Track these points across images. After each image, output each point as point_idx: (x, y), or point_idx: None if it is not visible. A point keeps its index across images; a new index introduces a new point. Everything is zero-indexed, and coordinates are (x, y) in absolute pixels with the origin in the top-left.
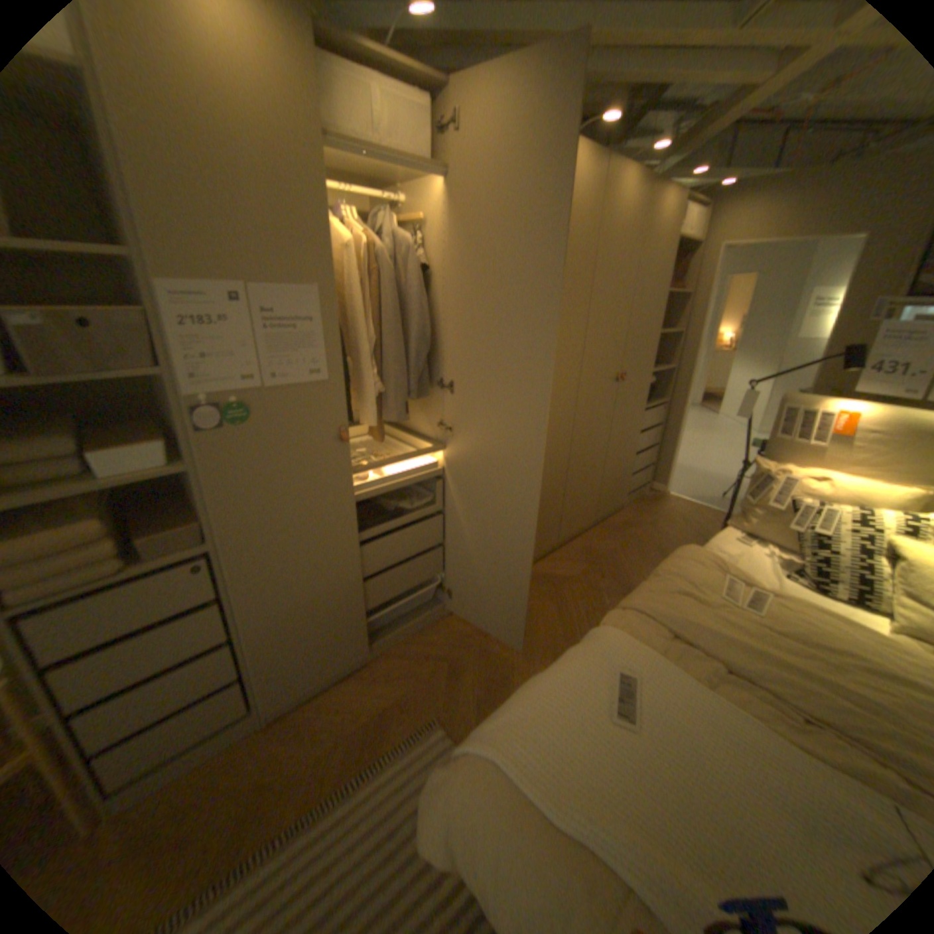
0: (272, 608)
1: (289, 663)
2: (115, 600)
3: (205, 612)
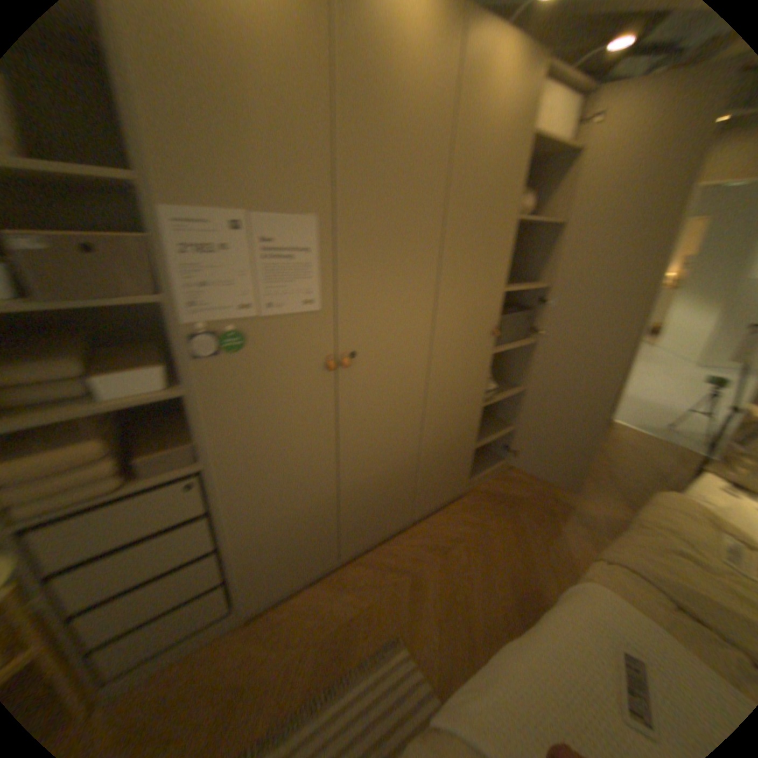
0: (257, 521)
1: (270, 569)
2: (117, 512)
3: (197, 523)
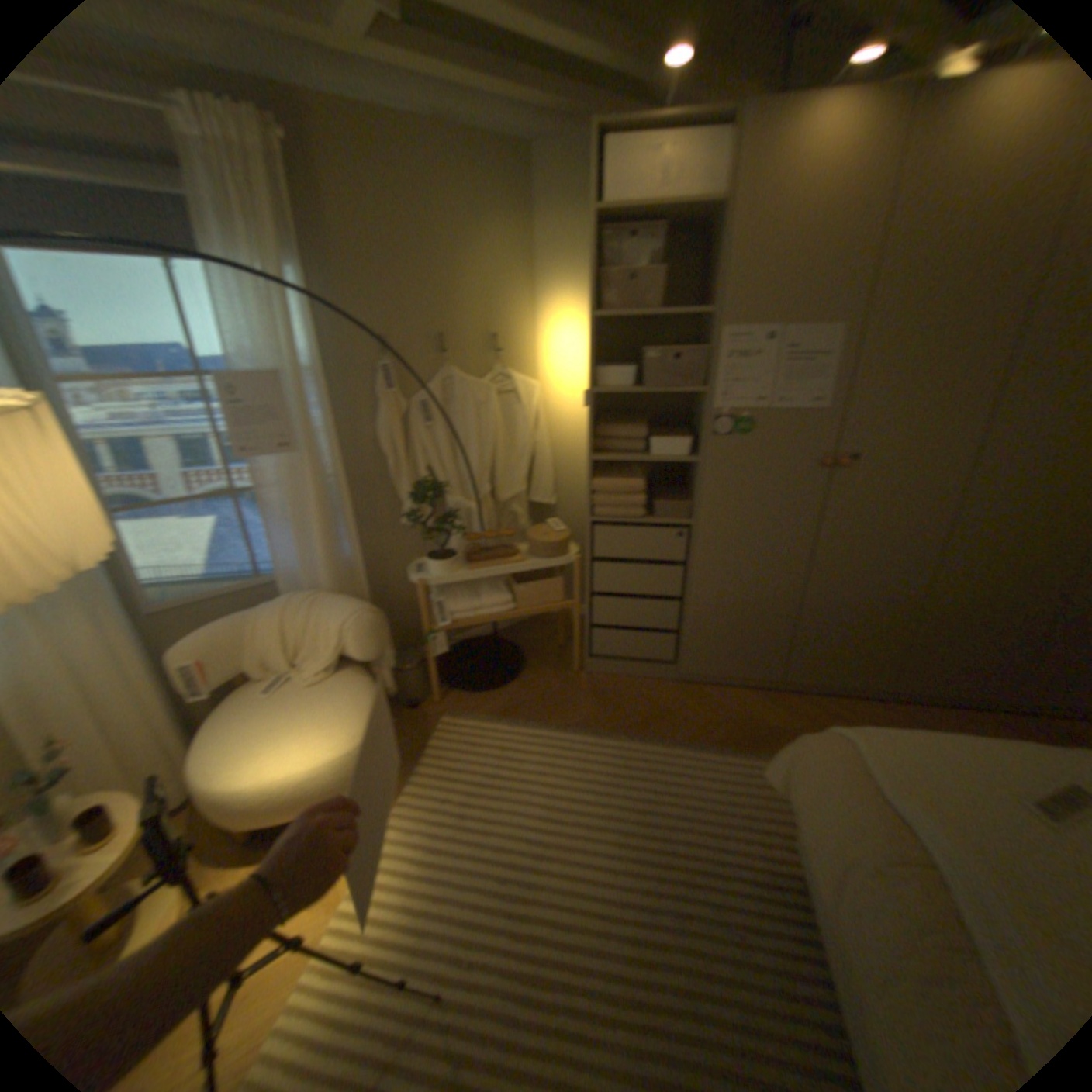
0: (718, 589)
1: (716, 642)
2: (635, 534)
3: (676, 568)
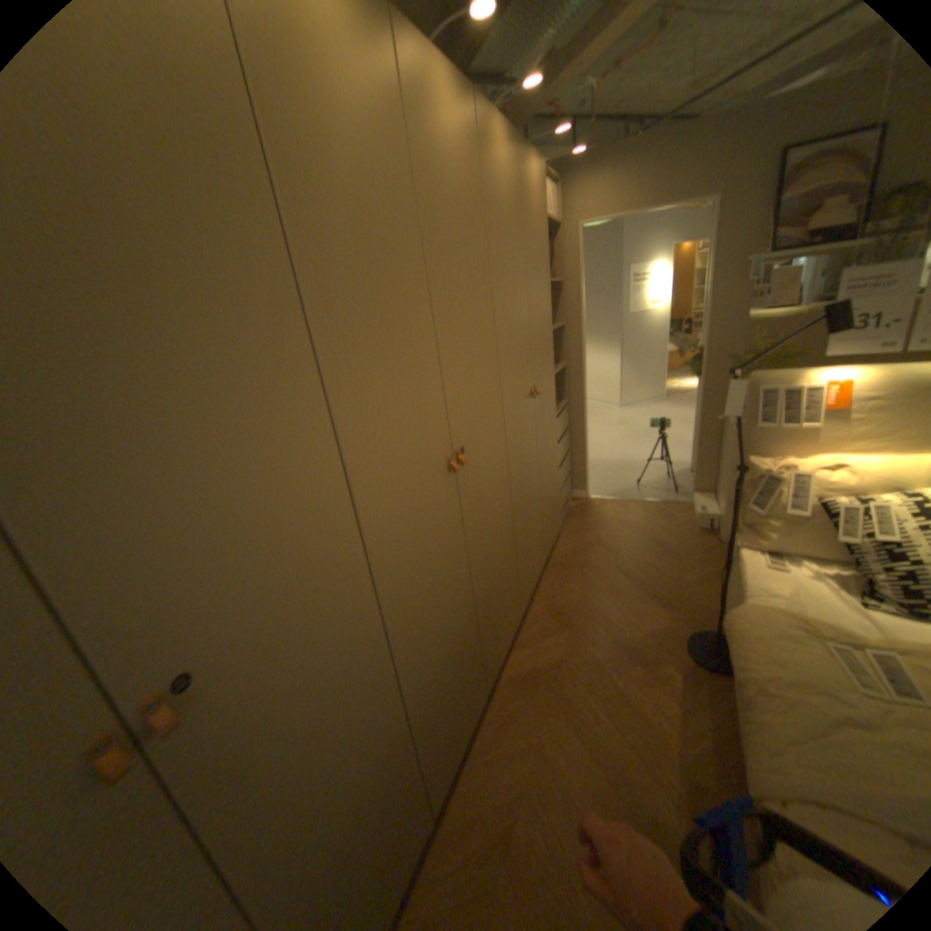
0: None
1: None
2: None
3: None
